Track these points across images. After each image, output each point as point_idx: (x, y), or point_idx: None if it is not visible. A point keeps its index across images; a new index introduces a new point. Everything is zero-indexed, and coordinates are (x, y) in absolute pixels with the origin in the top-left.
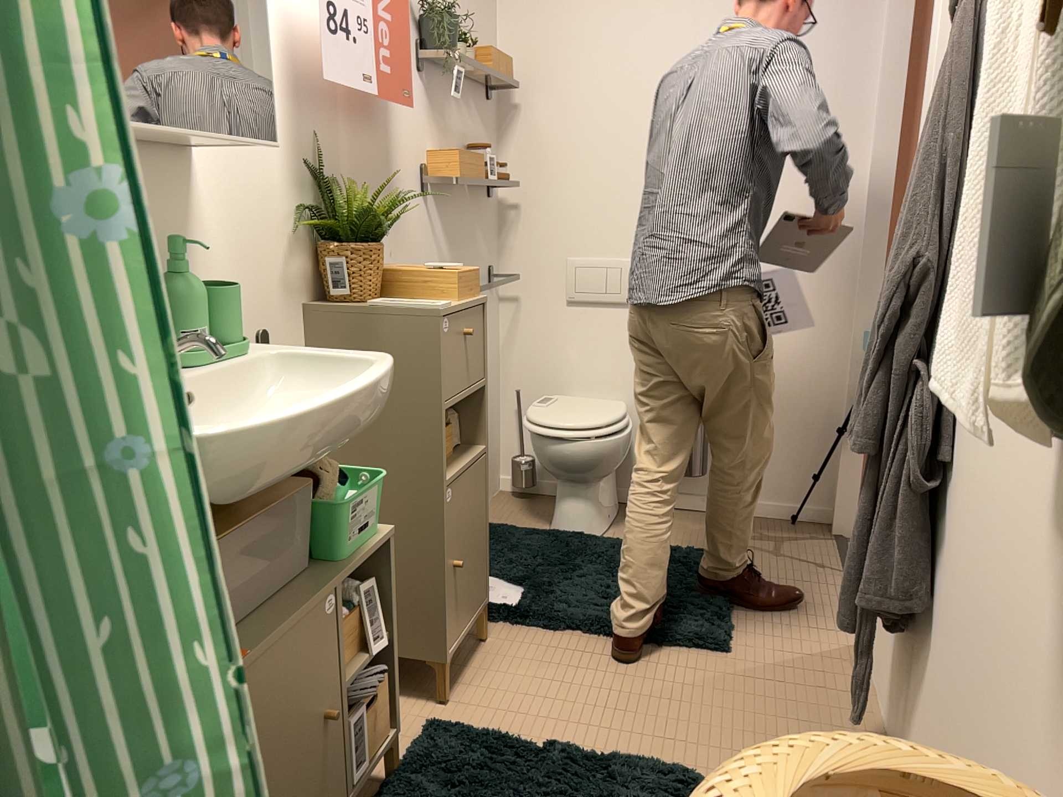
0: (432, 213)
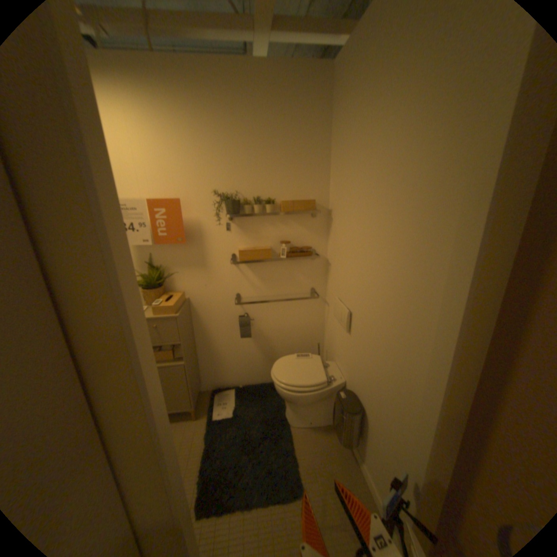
0: (241, 268)
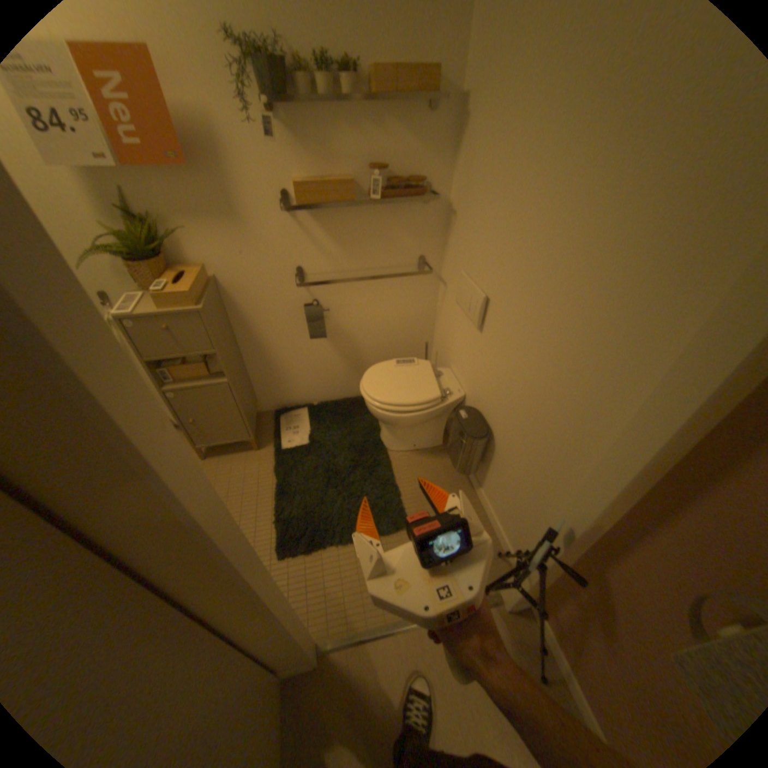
0: (300, 221)
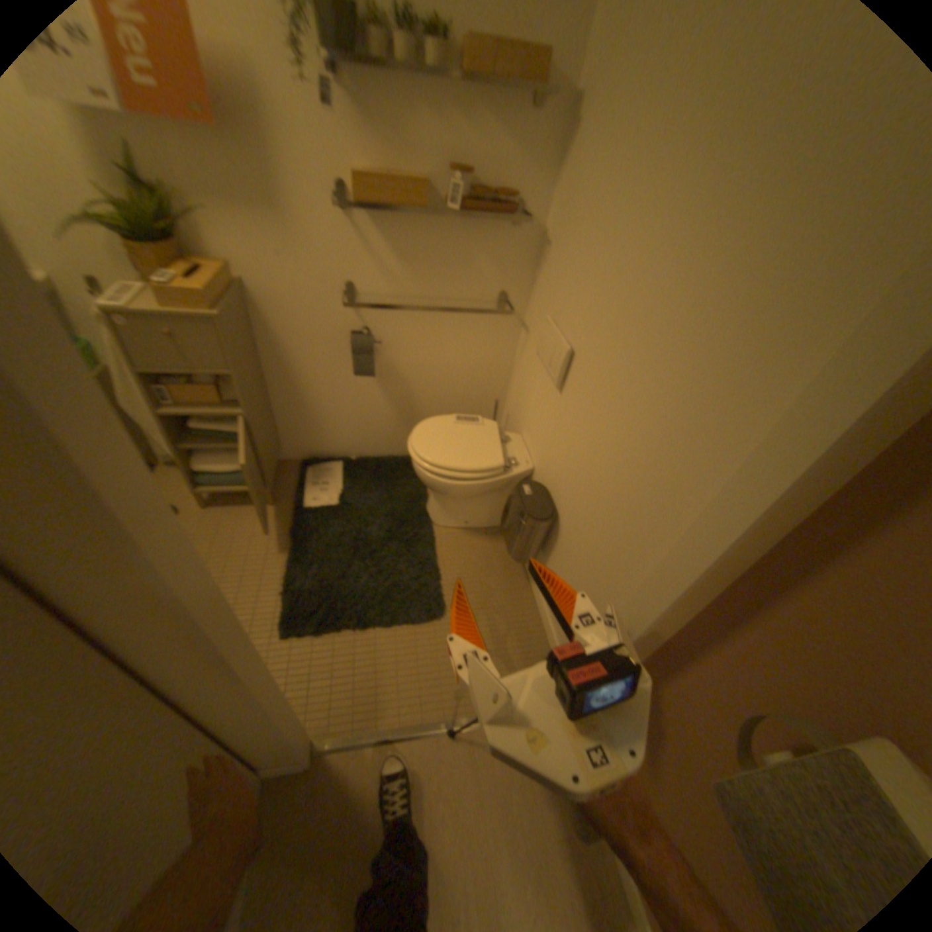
0: (356, 222)
